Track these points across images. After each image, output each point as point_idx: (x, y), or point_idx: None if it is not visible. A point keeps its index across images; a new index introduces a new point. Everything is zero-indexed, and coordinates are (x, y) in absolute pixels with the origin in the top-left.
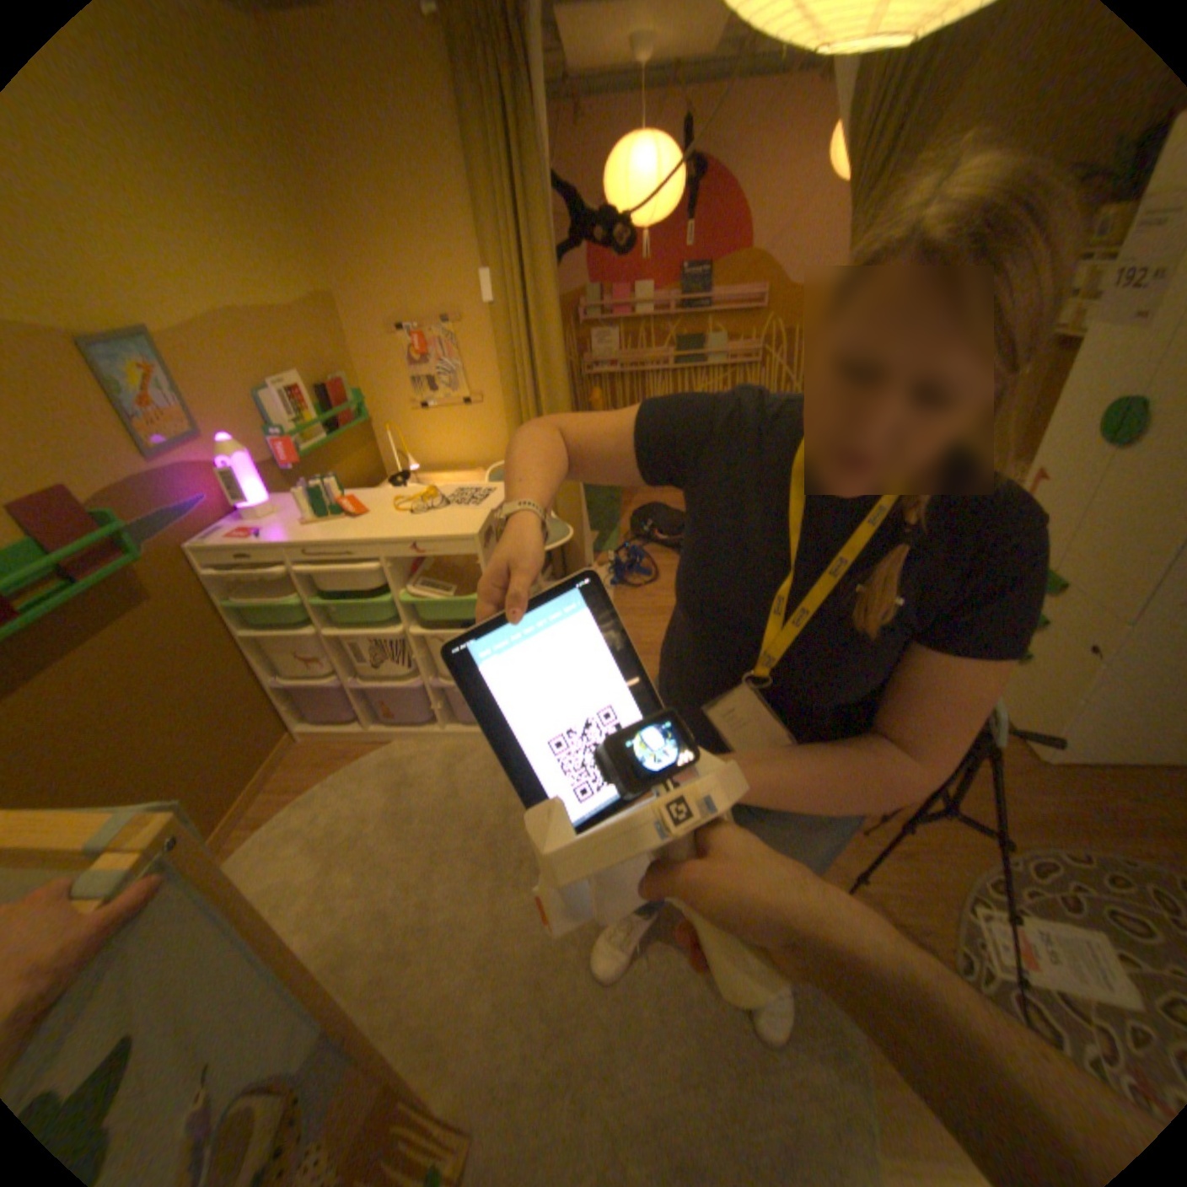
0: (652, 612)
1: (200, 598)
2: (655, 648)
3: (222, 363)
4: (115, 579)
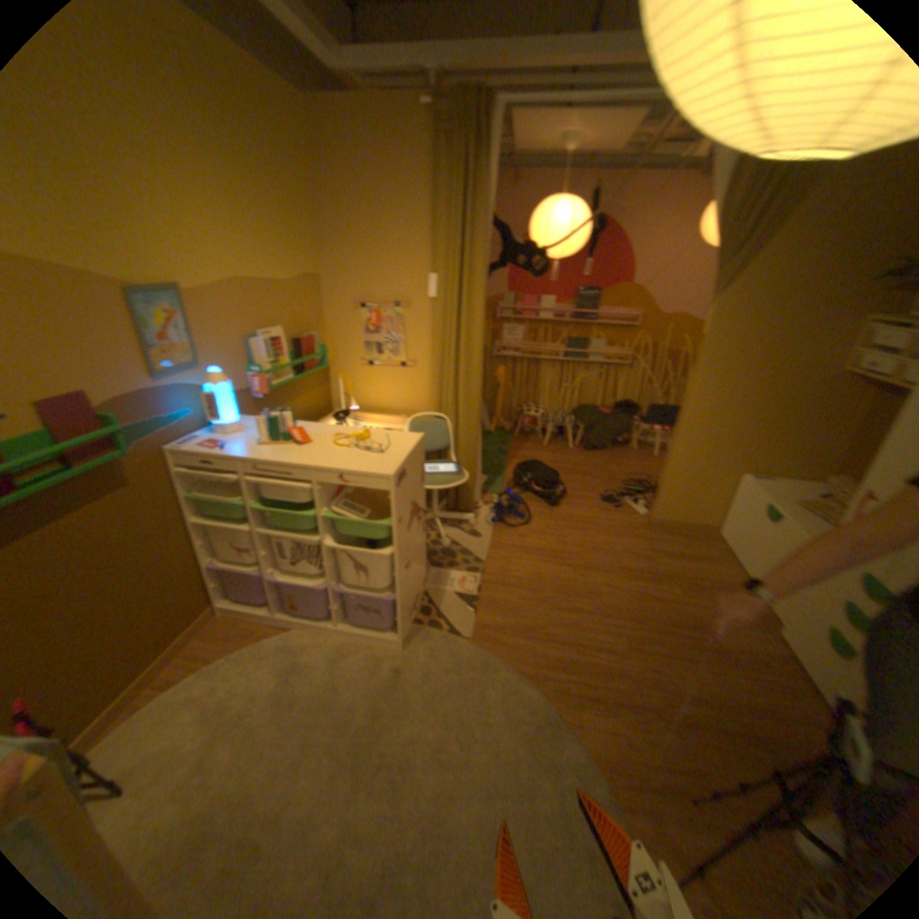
0: (522, 550)
1: (166, 489)
2: (521, 582)
3: (227, 315)
4: (103, 467)
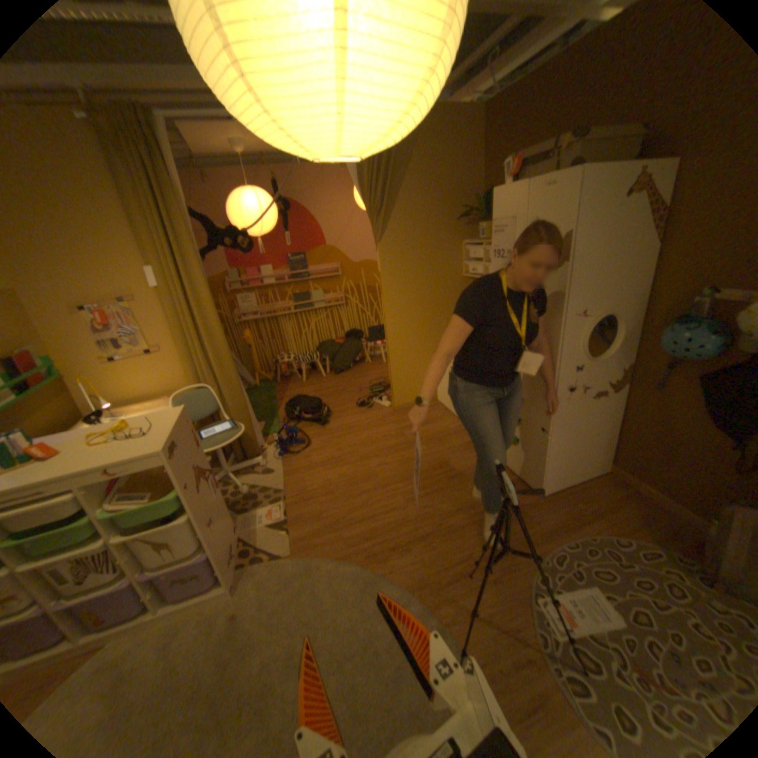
0: (311, 468)
1: None
2: (317, 493)
3: None
4: None
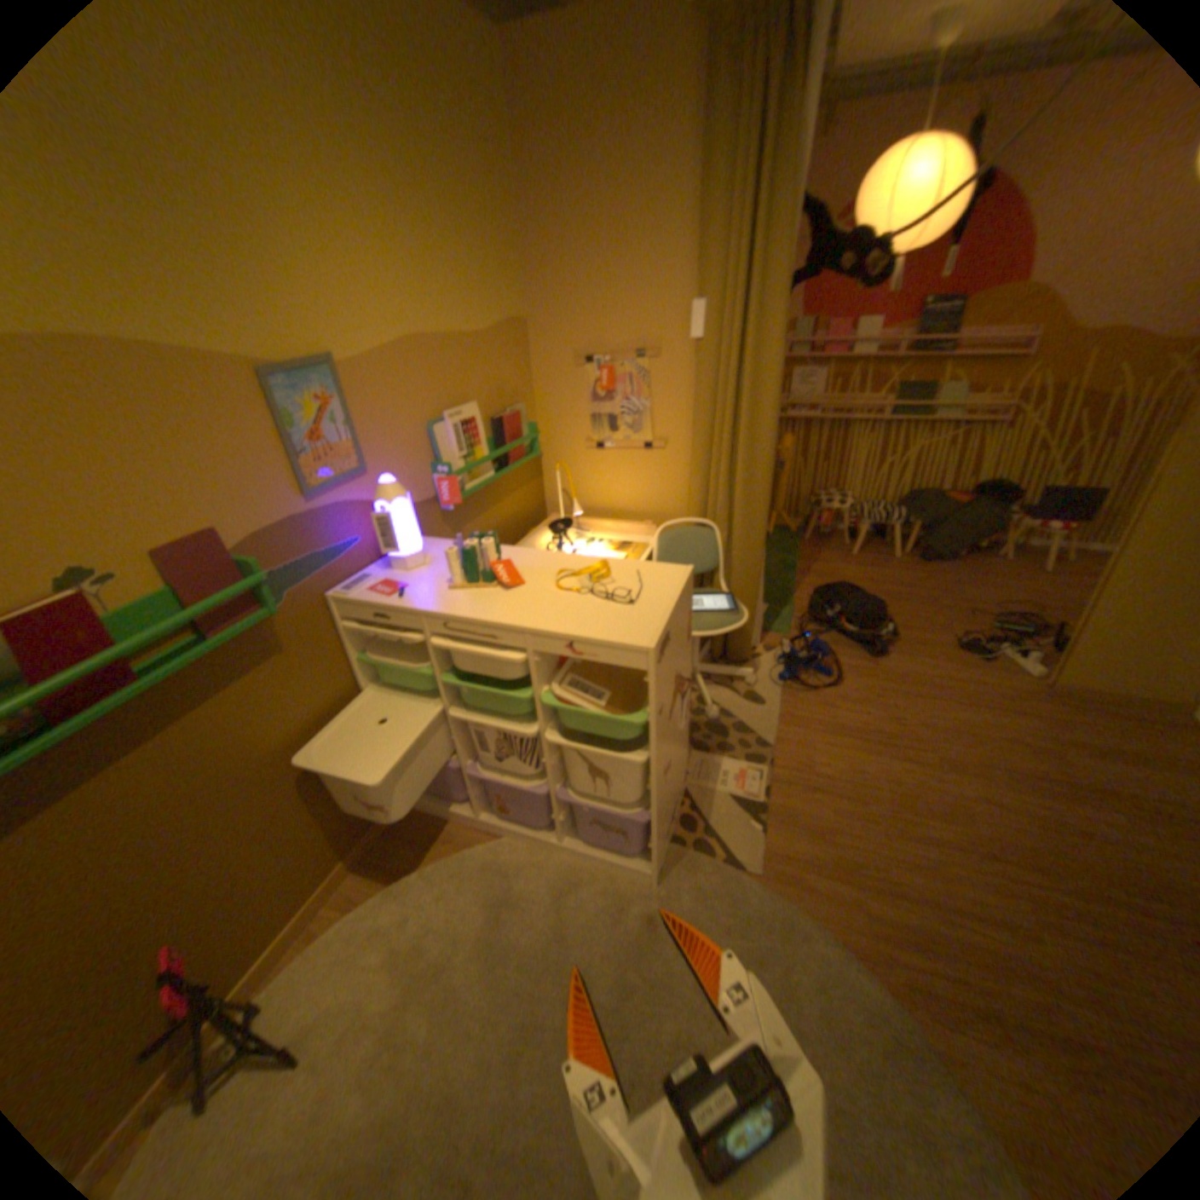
0: (833, 730)
1: (335, 648)
2: (835, 785)
3: (404, 392)
4: (252, 628)
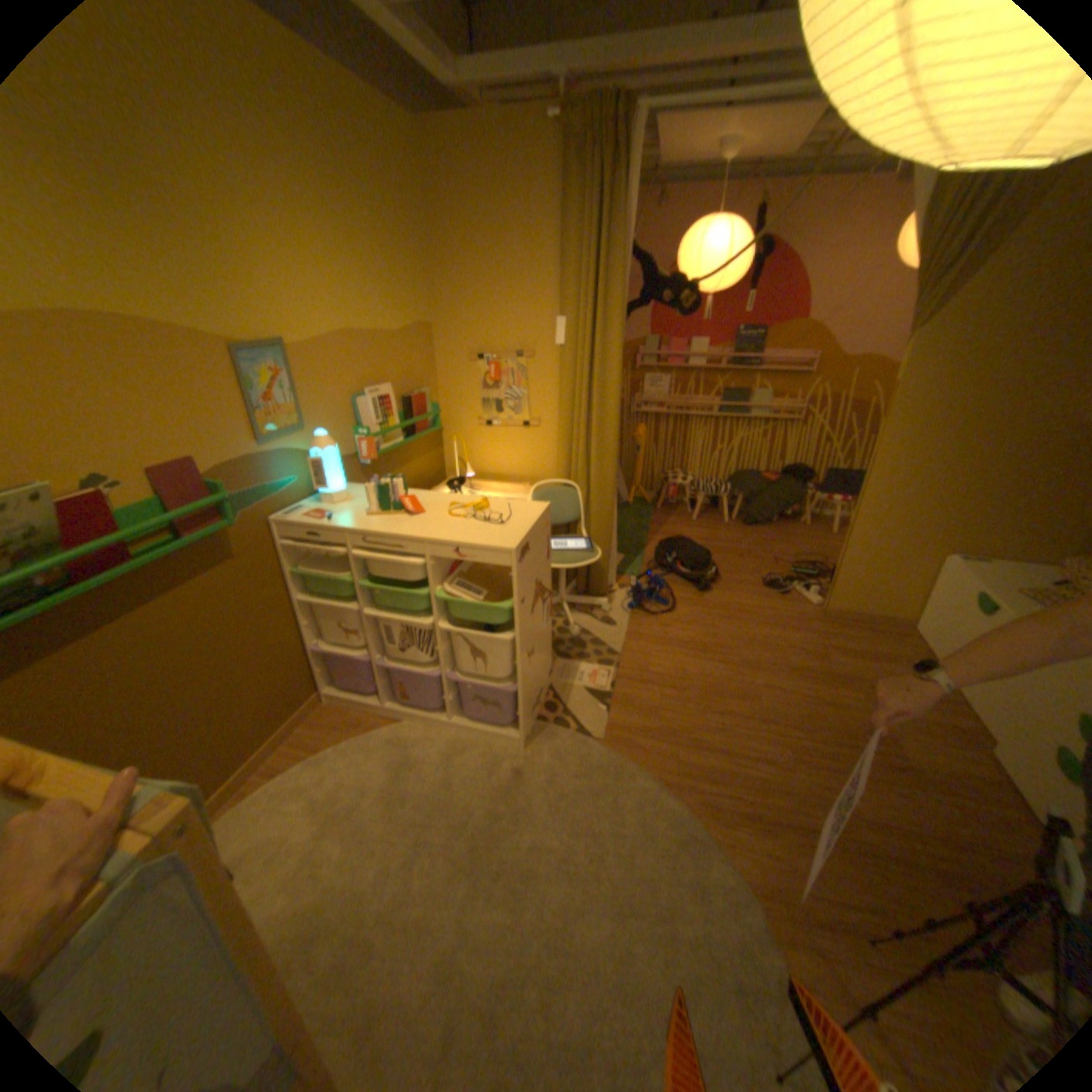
0: (665, 642)
1: (272, 563)
2: (663, 679)
3: (334, 372)
4: (211, 538)
